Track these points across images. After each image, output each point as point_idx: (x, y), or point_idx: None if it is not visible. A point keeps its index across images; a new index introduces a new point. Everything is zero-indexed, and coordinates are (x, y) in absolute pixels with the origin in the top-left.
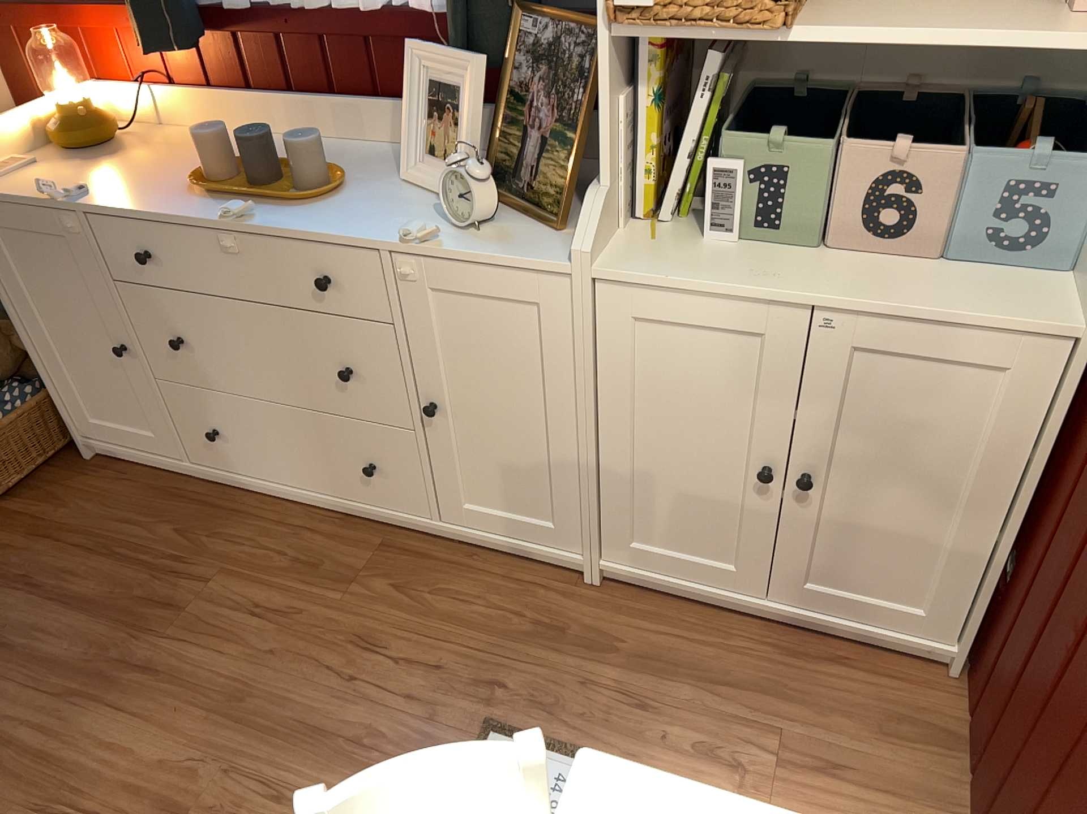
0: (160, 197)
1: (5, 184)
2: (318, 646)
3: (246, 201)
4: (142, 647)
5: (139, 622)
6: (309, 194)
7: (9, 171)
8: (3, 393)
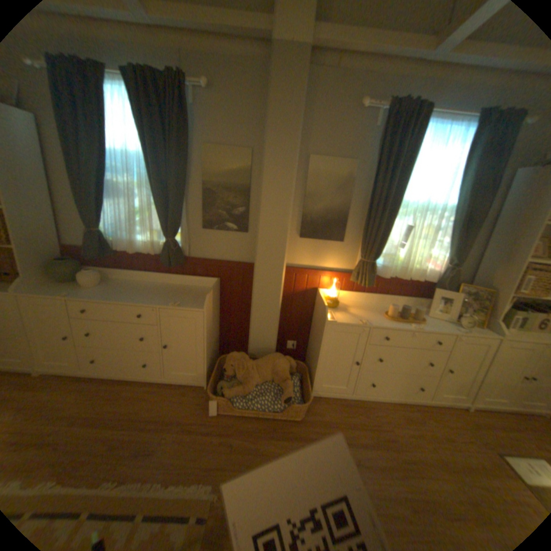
0: (387, 323)
1: (338, 319)
2: (441, 444)
3: (409, 324)
4: (403, 457)
5: (392, 450)
6: (425, 322)
7: (333, 315)
8: (293, 381)
